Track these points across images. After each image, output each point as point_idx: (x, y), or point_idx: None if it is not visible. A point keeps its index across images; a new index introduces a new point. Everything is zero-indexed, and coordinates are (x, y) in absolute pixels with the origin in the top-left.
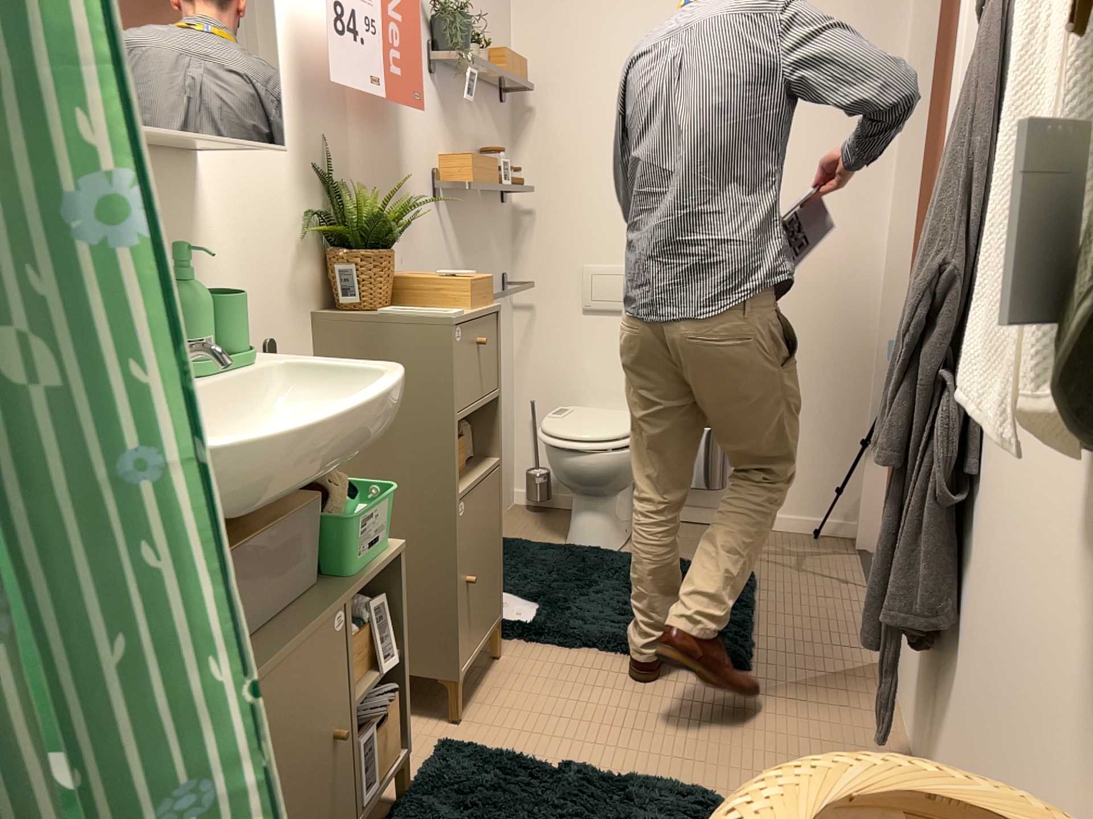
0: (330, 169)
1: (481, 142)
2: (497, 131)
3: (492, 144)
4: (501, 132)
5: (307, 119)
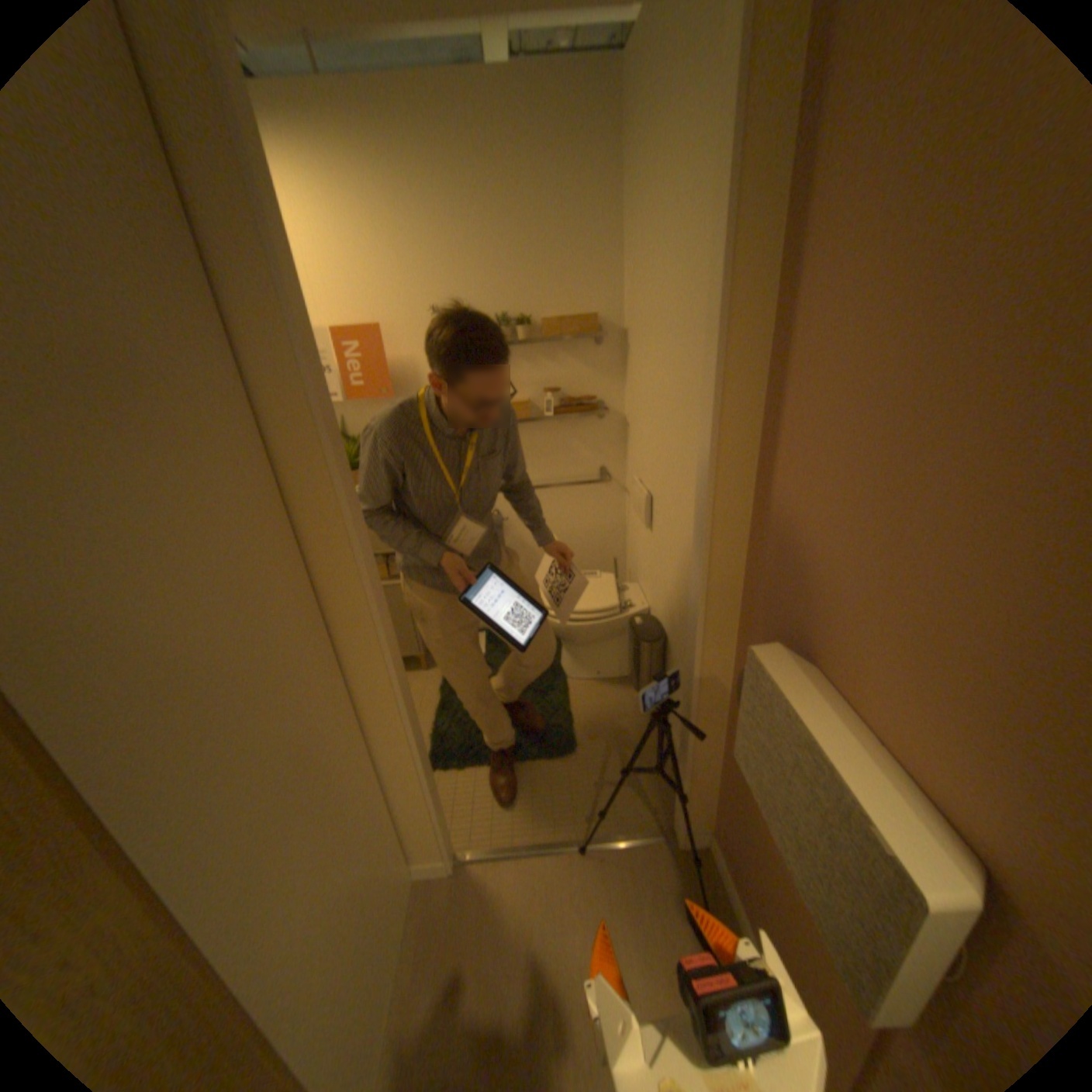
0: (346, 430)
1: (550, 379)
2: (583, 364)
3: (572, 377)
4: (595, 363)
5: None
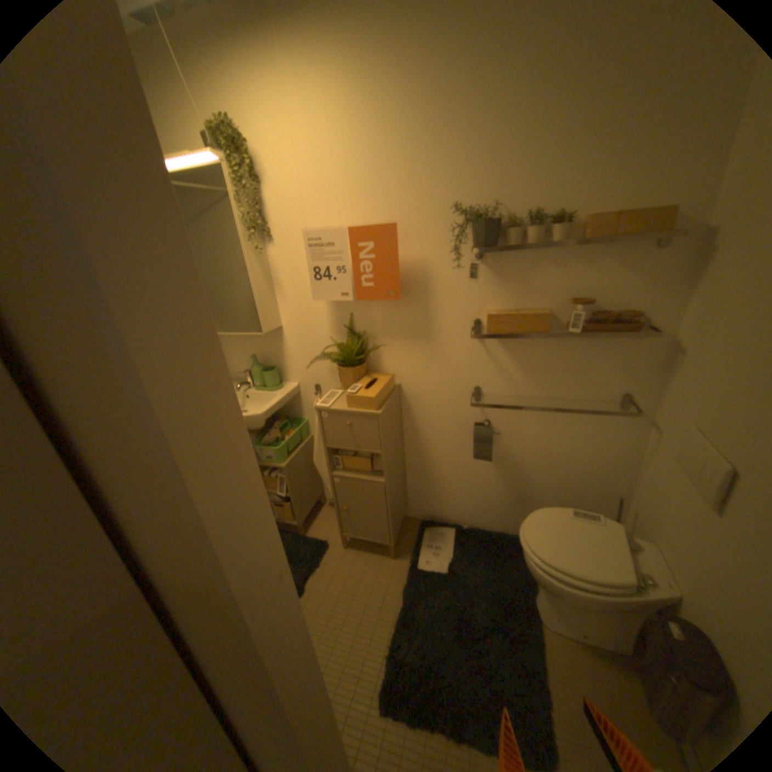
0: (353, 325)
1: (581, 285)
2: (632, 269)
3: (613, 284)
4: (650, 269)
5: (335, 306)
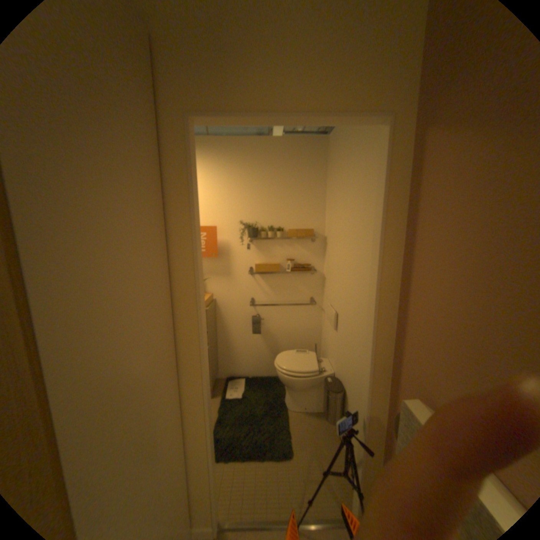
0: None
1: (290, 255)
2: (306, 250)
3: (300, 255)
4: (311, 250)
5: None
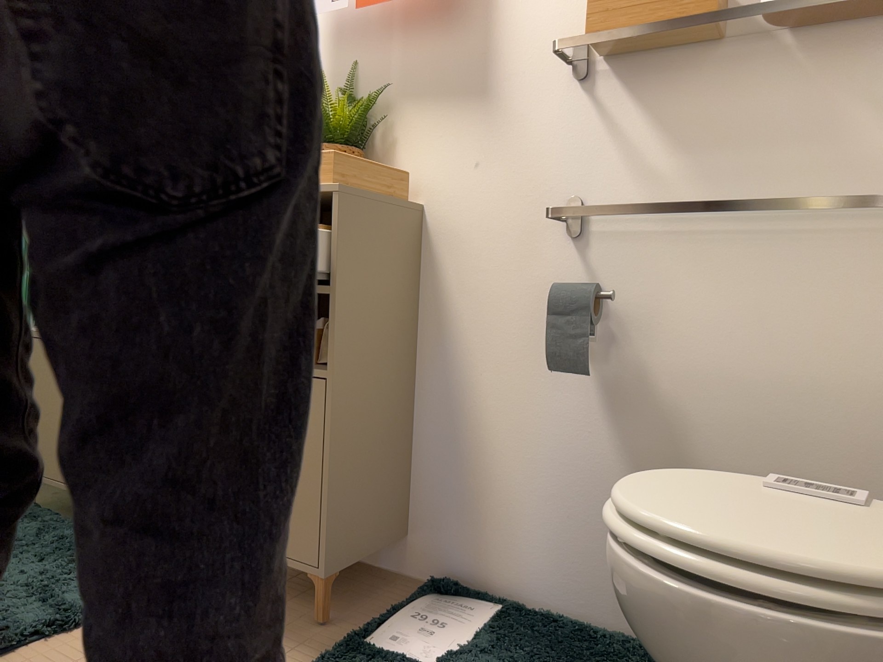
0: (354, 84)
1: None
2: None
3: None
4: None
5: (330, 51)
